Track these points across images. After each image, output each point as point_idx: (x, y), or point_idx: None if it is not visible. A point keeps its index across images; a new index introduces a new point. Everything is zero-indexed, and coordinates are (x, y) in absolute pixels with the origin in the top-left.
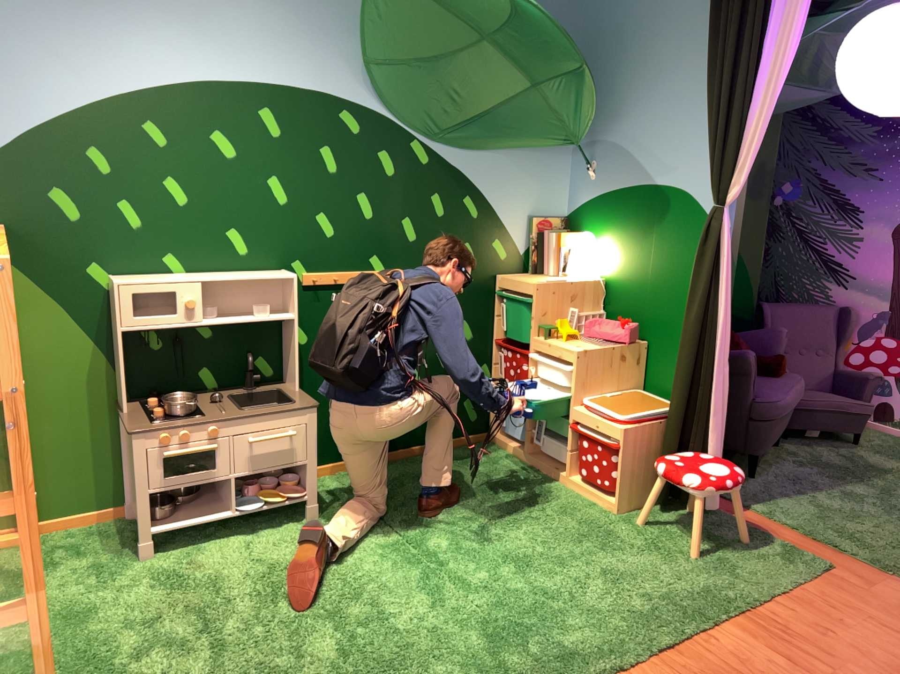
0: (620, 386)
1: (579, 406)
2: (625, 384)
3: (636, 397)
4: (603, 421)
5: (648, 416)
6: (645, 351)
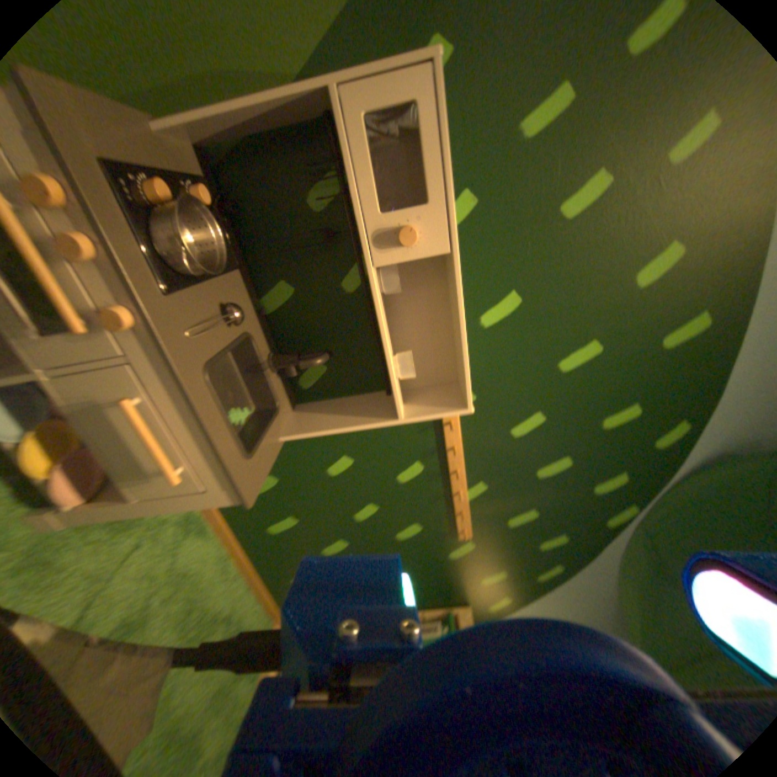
0: None
1: None
2: None
3: None
4: None
5: None
6: None
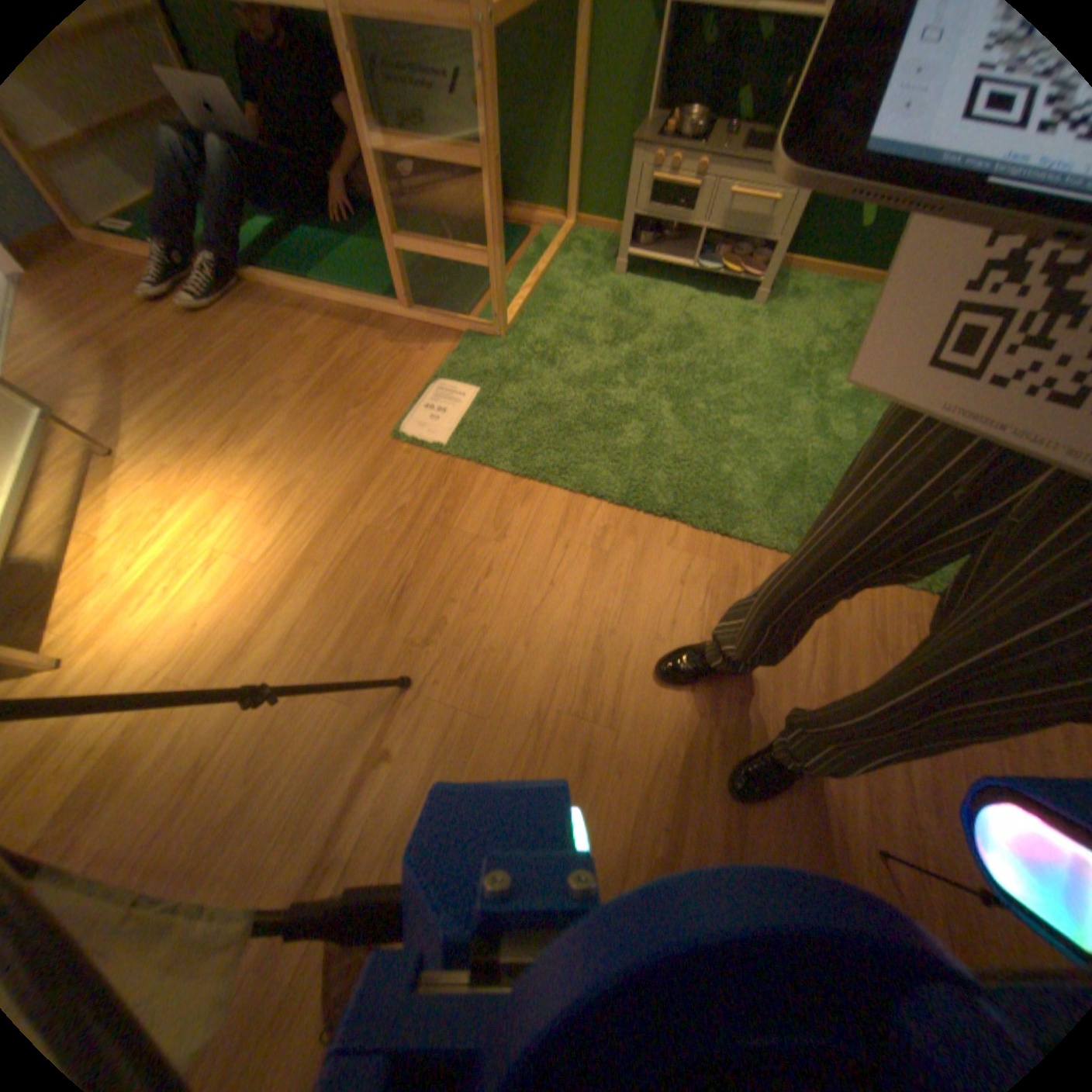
0: None
1: None
2: None
3: None
4: None
5: None
6: None
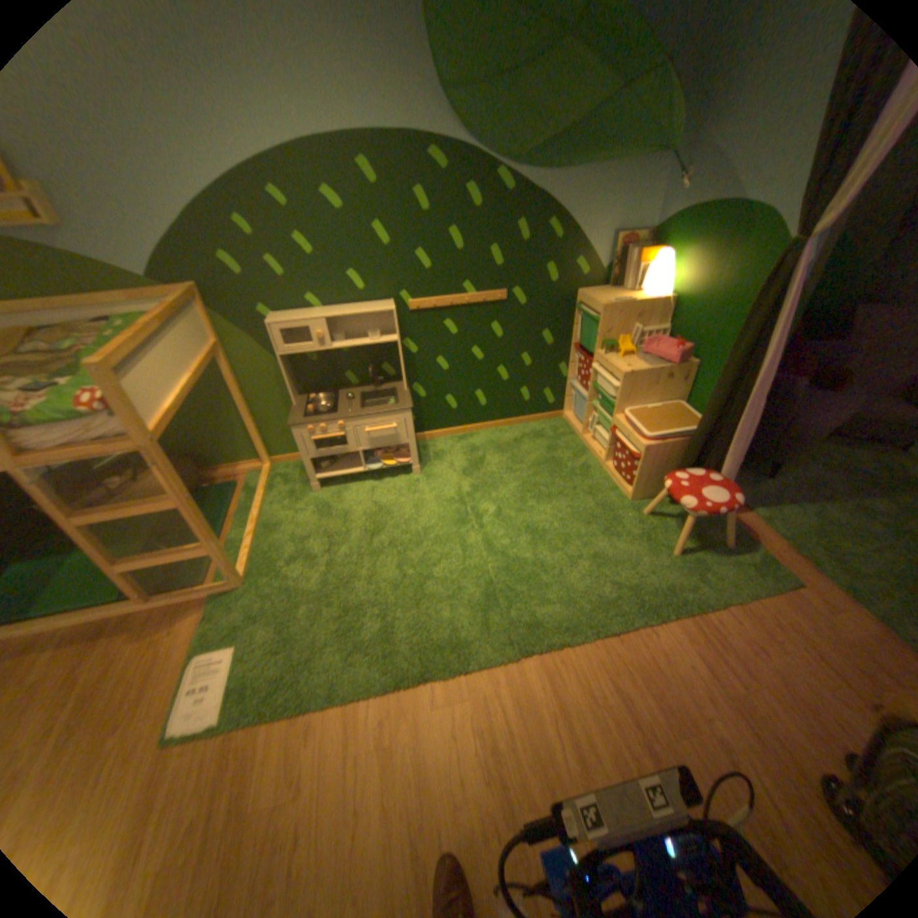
0: (667, 400)
1: (621, 418)
2: (673, 398)
3: (677, 413)
4: (634, 437)
5: (678, 437)
6: (699, 371)
